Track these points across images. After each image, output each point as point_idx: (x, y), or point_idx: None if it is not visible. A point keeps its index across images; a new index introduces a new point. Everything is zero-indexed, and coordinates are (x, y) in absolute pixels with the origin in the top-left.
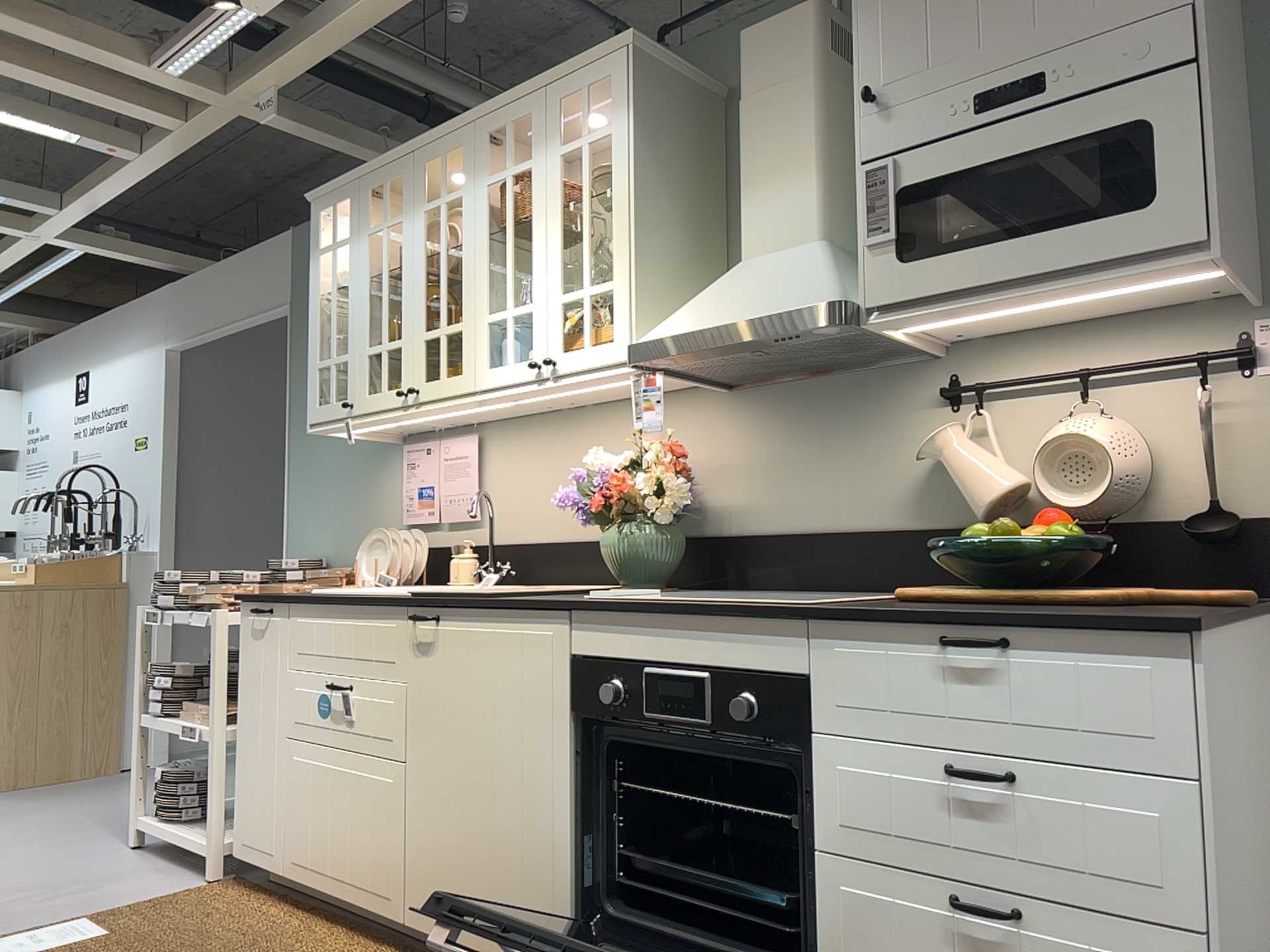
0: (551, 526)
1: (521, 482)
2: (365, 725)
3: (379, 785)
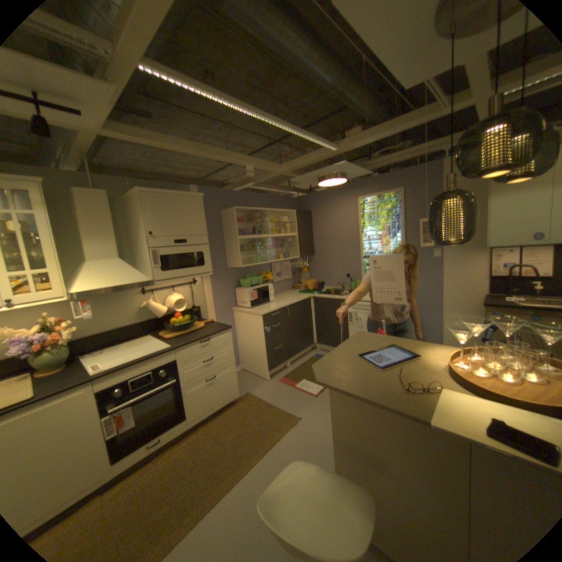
0: None
1: None
2: None
3: None
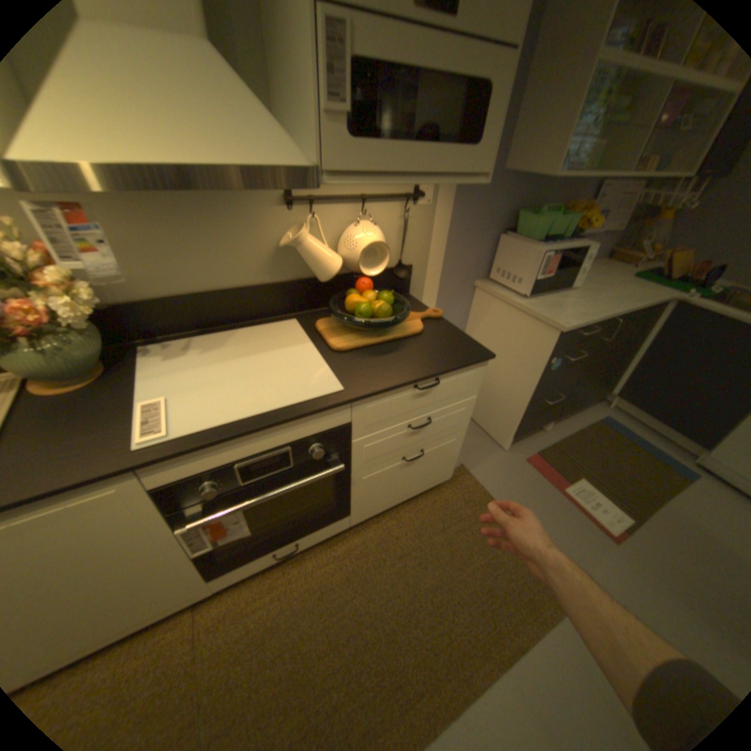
0: None
1: None
2: None
3: None
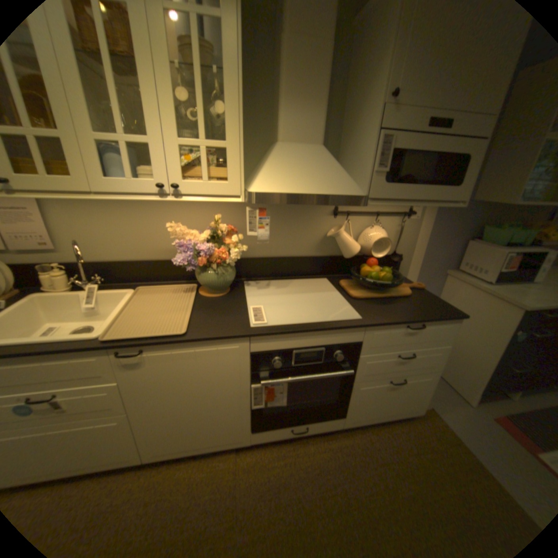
0: (123, 252)
1: (90, 227)
2: (79, 409)
3: (105, 428)
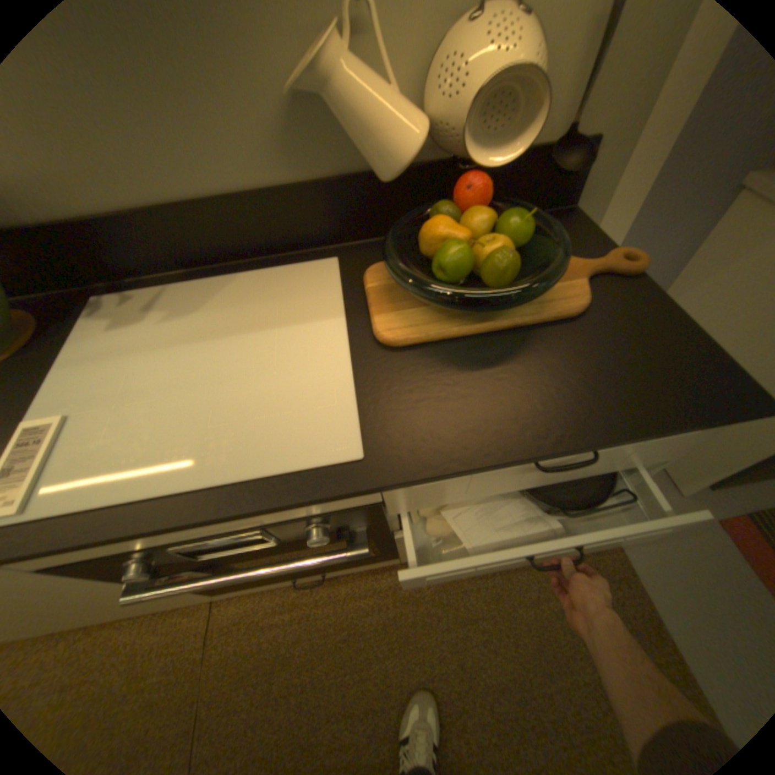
0: None
1: None
2: None
3: None
